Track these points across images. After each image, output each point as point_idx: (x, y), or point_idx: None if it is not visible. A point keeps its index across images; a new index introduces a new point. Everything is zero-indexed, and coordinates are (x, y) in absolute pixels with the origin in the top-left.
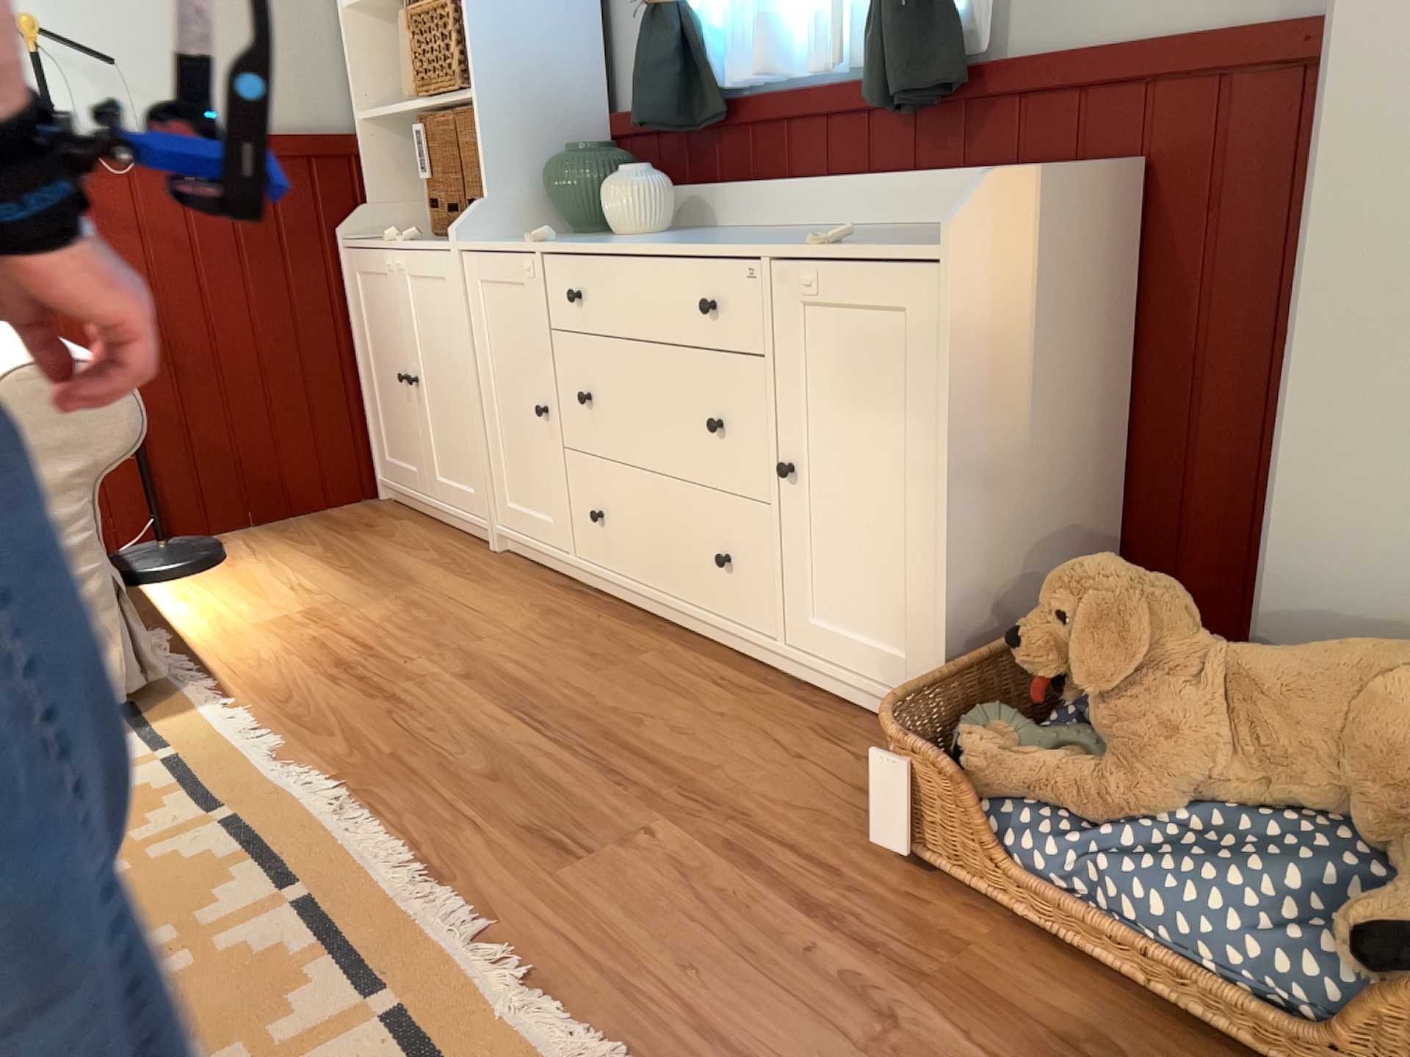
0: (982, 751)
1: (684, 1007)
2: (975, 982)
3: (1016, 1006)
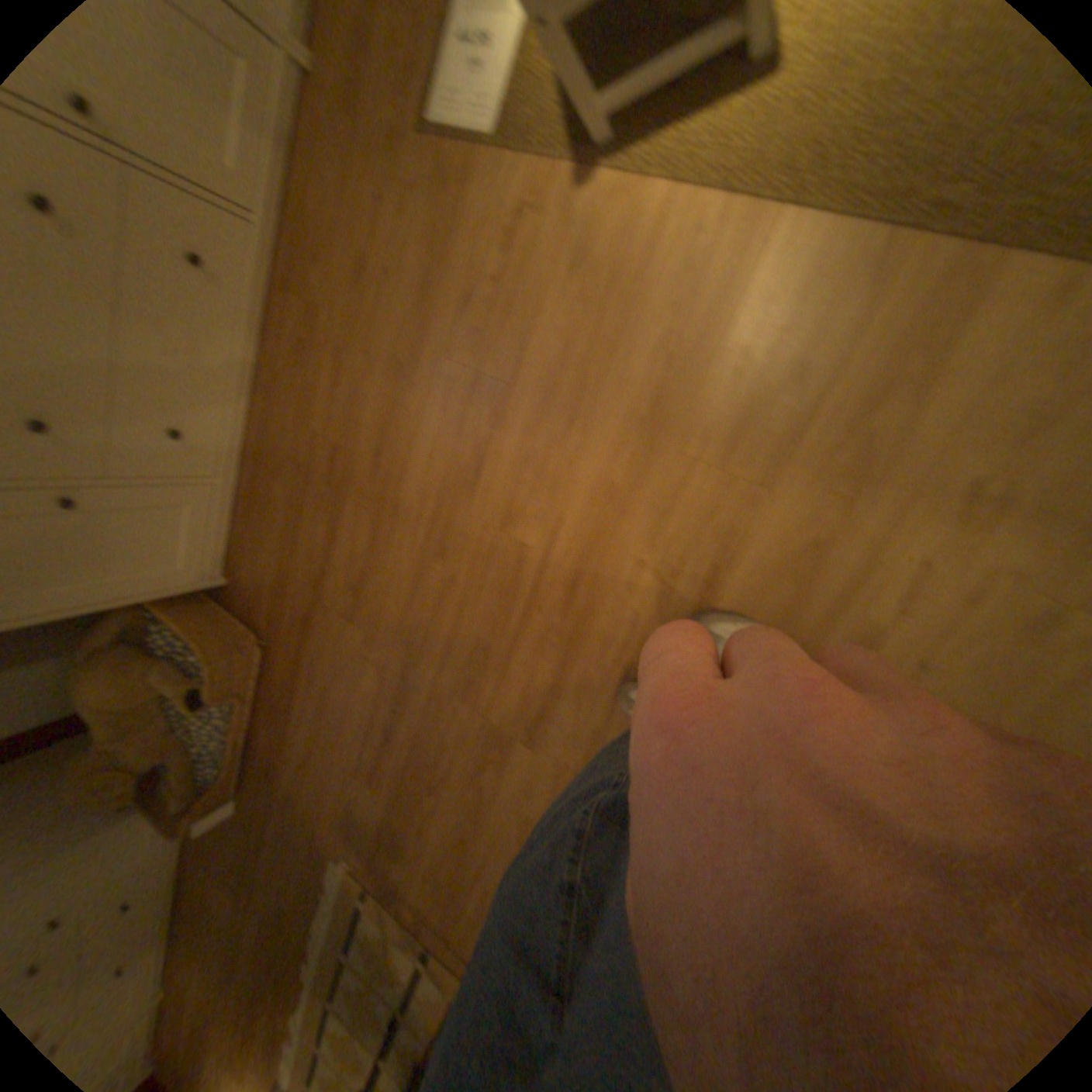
0: (171, 803)
1: (301, 861)
2: (260, 773)
3: (262, 762)
